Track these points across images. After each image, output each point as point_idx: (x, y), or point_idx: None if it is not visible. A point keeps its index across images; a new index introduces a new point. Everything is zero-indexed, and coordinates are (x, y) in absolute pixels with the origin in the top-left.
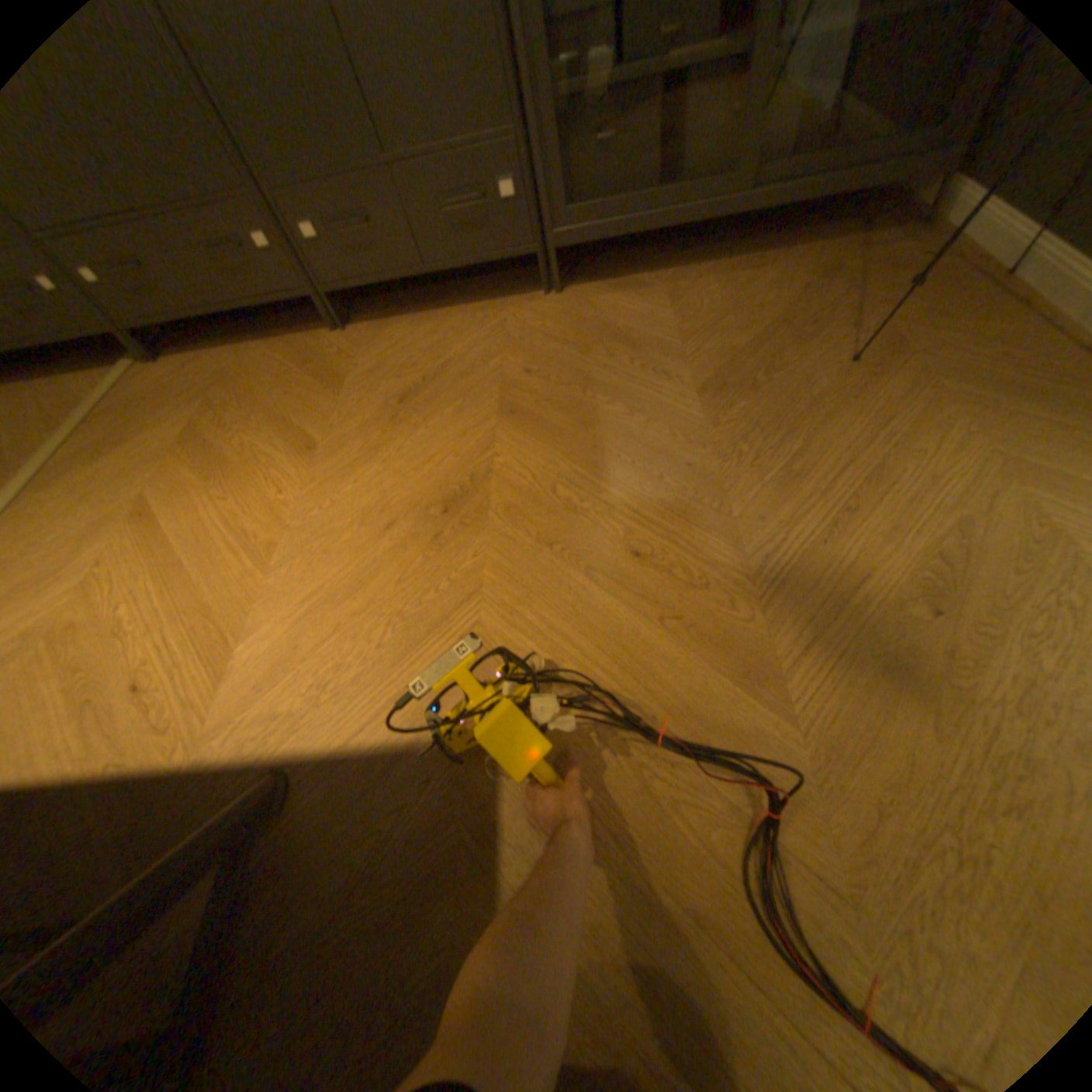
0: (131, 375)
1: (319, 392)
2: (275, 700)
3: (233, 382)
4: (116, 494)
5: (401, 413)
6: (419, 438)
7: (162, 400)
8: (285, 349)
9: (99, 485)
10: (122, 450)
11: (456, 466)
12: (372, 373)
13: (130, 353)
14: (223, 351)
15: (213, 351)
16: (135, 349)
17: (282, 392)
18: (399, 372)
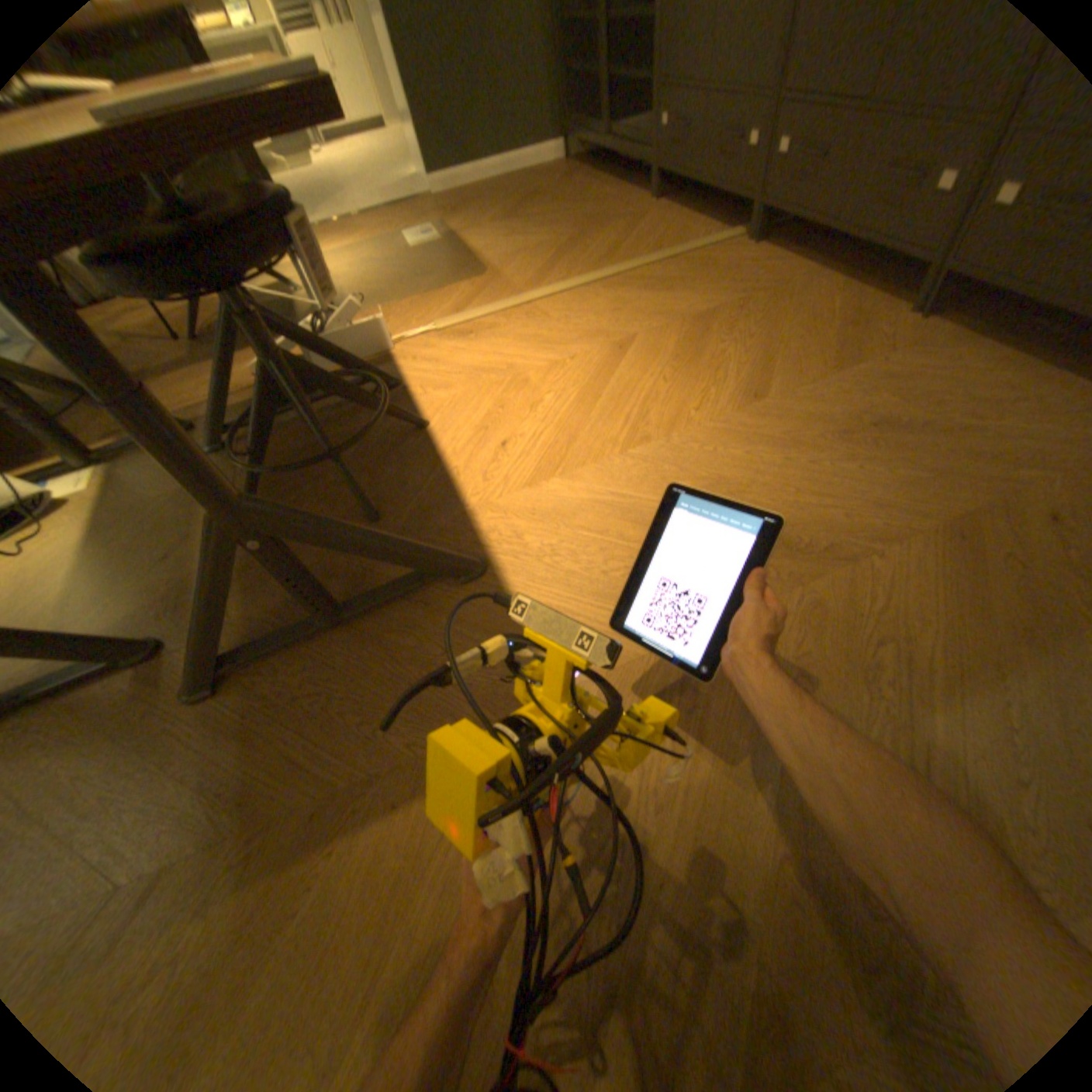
0: (733, 242)
1: (827, 357)
2: (532, 529)
3: (781, 298)
4: (628, 322)
5: (861, 435)
6: (843, 469)
7: (726, 276)
8: (854, 298)
9: (629, 308)
10: (665, 295)
11: (834, 524)
12: (892, 377)
13: (753, 223)
14: (810, 265)
15: (803, 260)
16: (759, 223)
17: (802, 334)
18: (916, 397)
